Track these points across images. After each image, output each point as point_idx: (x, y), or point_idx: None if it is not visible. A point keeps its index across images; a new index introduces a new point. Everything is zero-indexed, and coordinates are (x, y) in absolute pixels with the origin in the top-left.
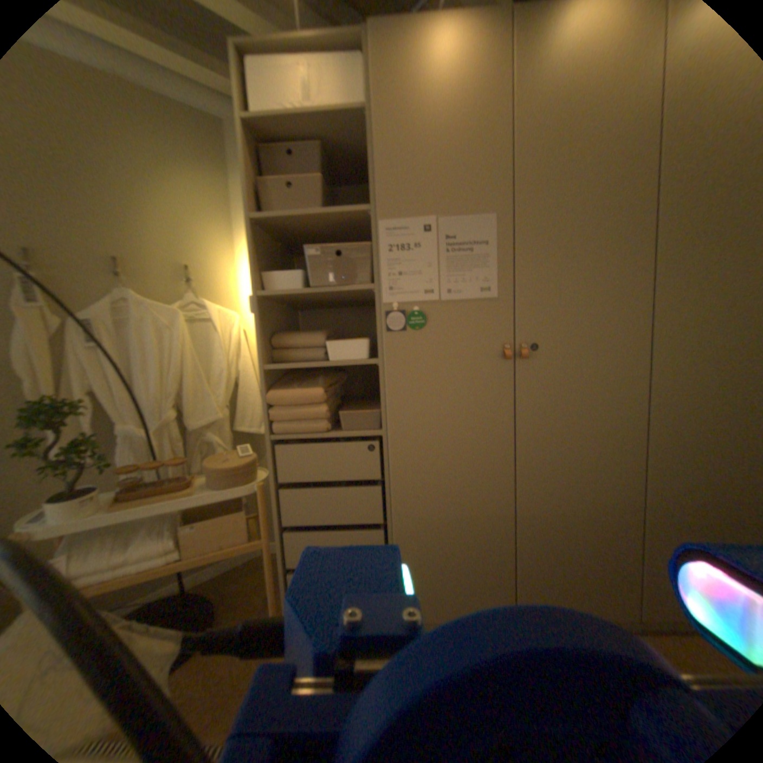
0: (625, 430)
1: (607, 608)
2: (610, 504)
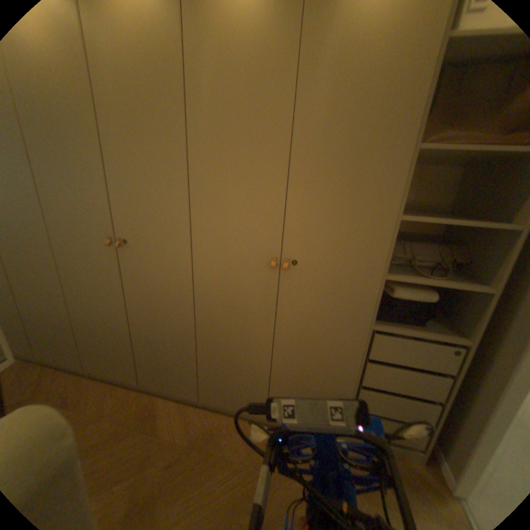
0: (49, 279)
1: (67, 365)
2: (54, 315)
